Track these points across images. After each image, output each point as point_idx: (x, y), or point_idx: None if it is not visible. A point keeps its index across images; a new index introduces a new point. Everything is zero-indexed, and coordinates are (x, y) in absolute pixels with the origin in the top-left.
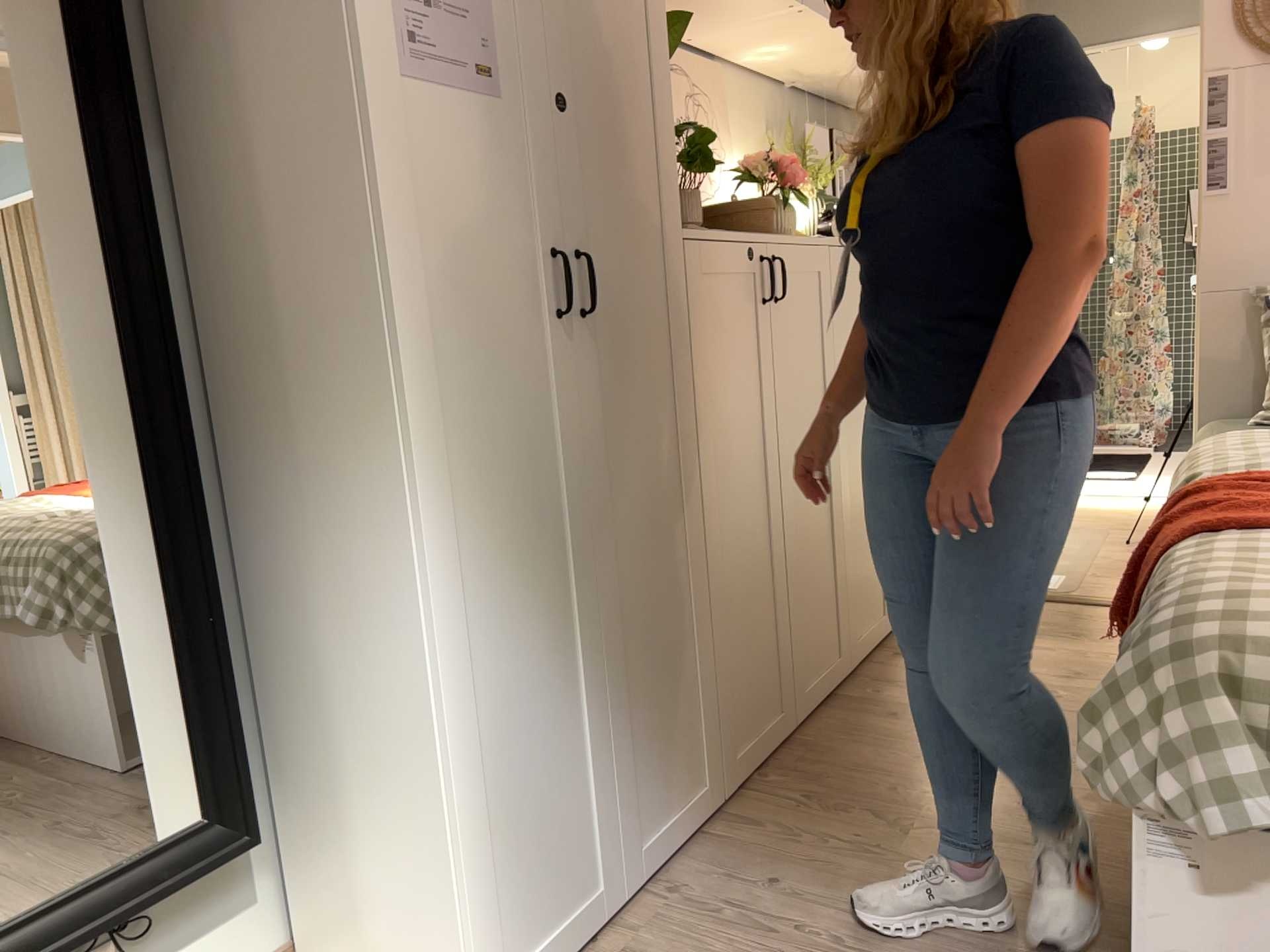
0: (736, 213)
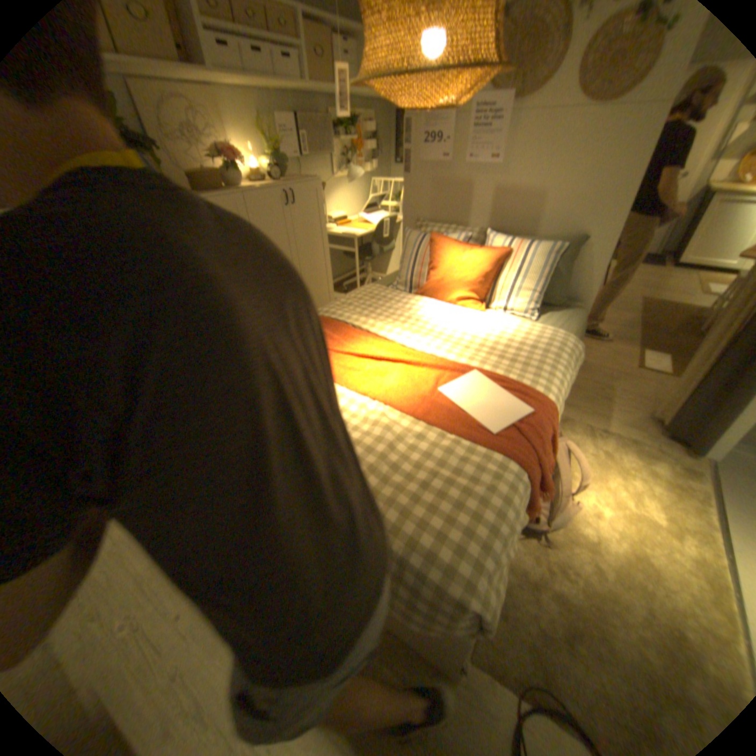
0: (195, 177)
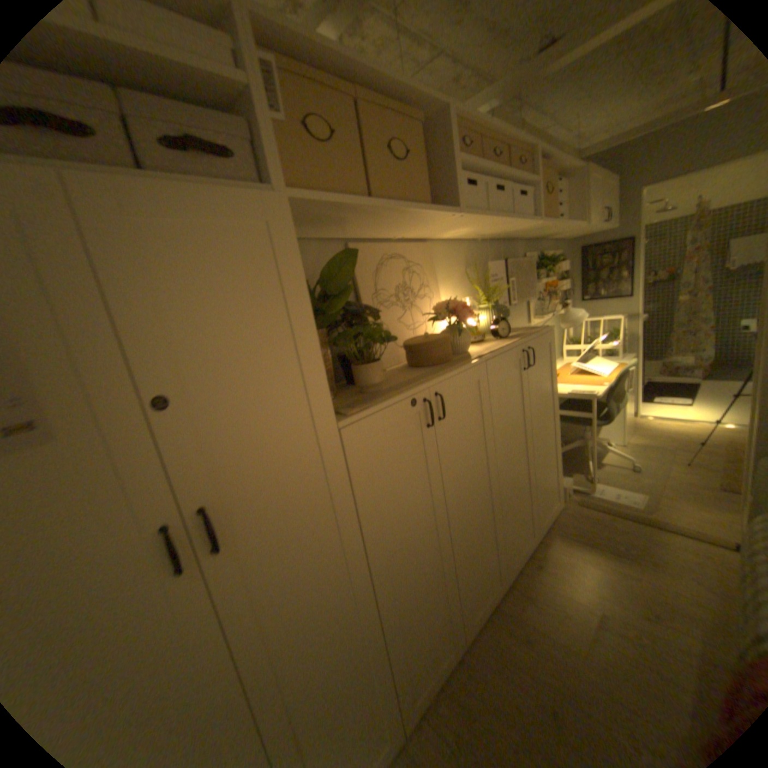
0: (423, 350)
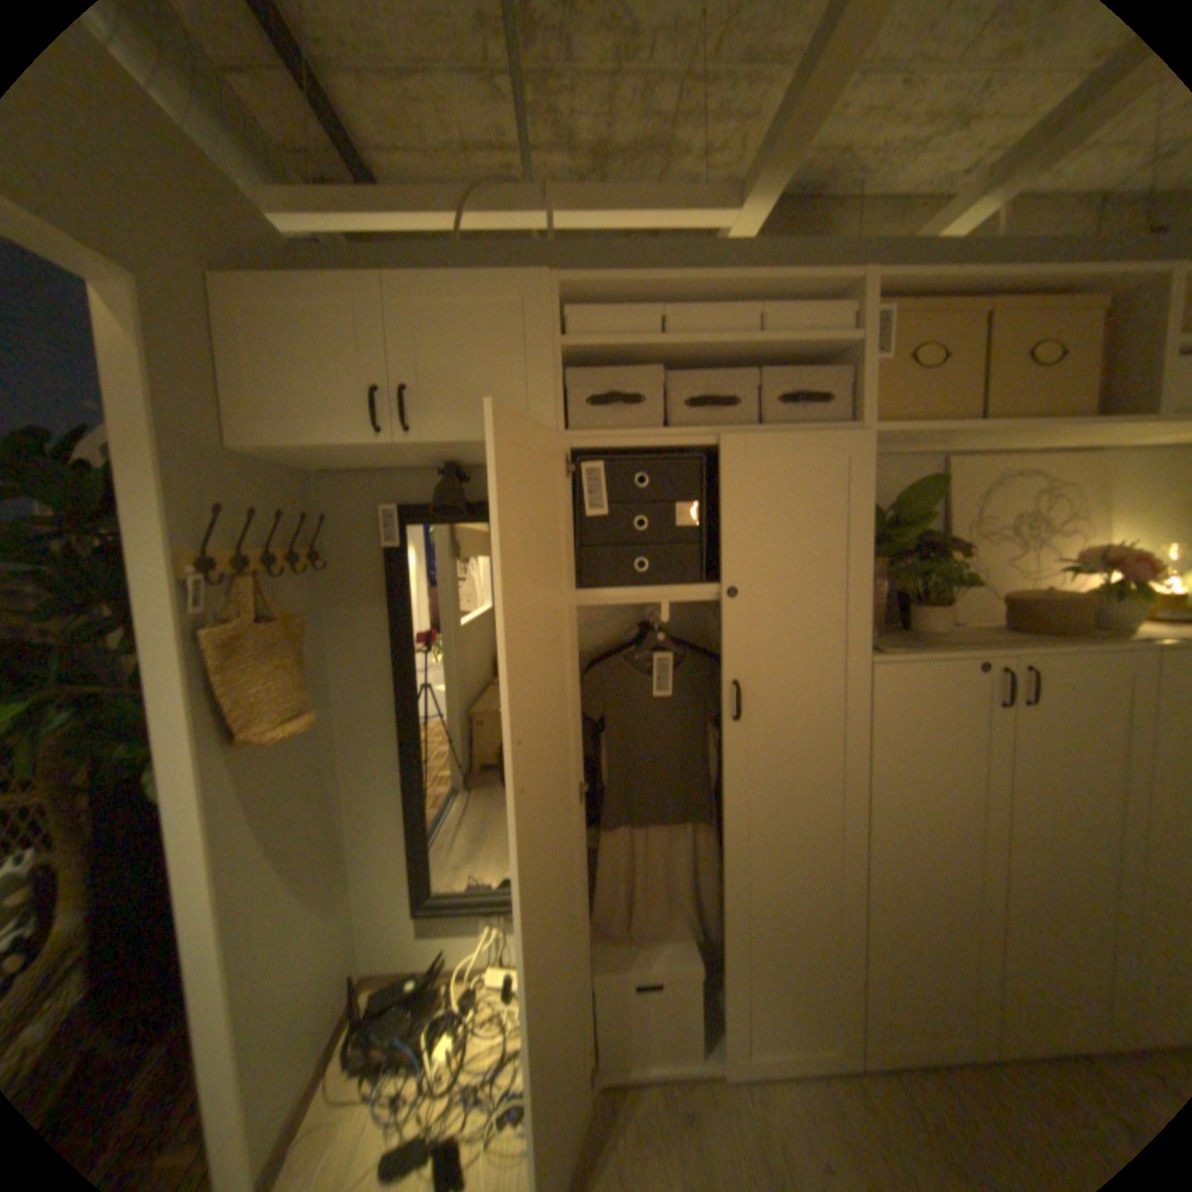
0: (1034, 611)
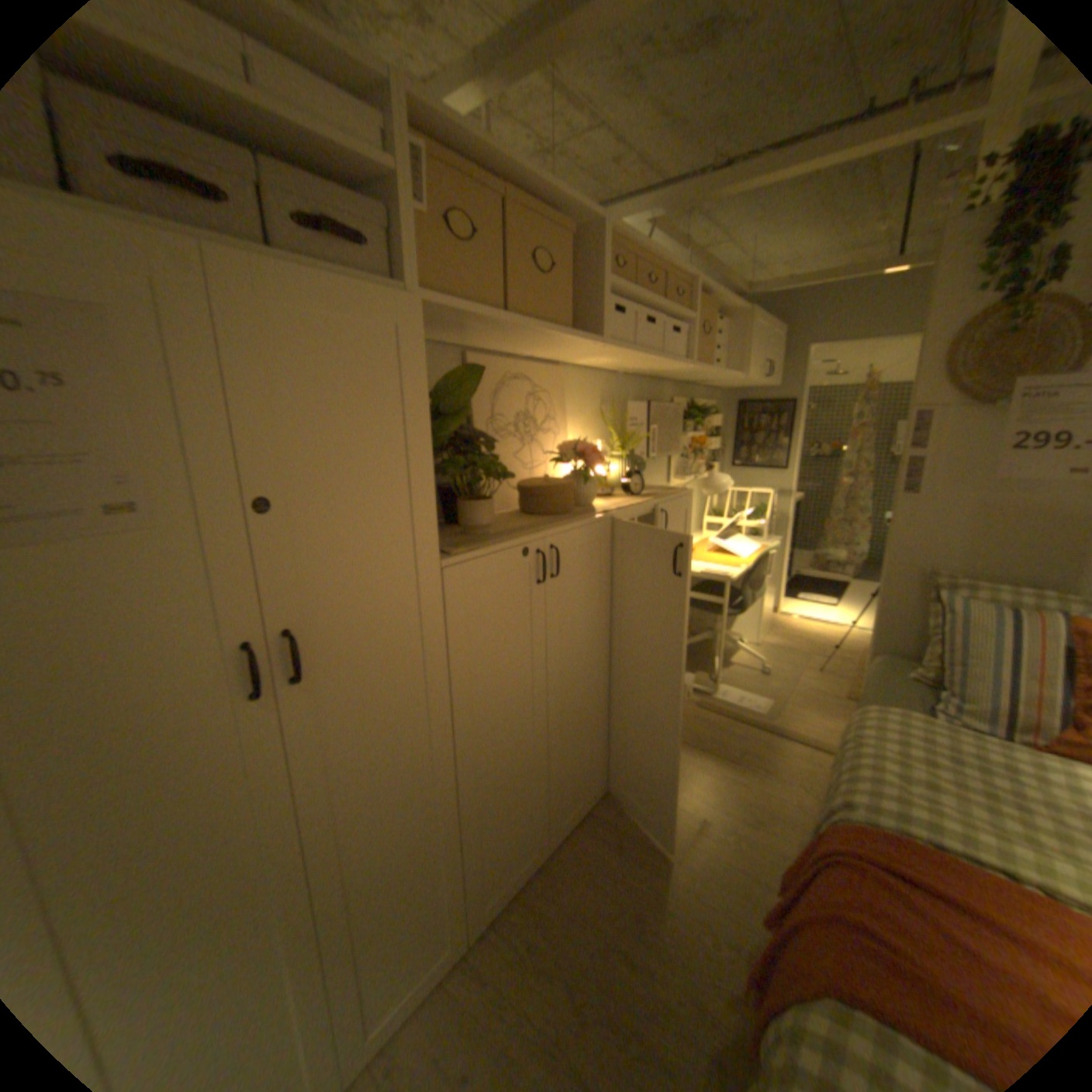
0: (541, 495)
